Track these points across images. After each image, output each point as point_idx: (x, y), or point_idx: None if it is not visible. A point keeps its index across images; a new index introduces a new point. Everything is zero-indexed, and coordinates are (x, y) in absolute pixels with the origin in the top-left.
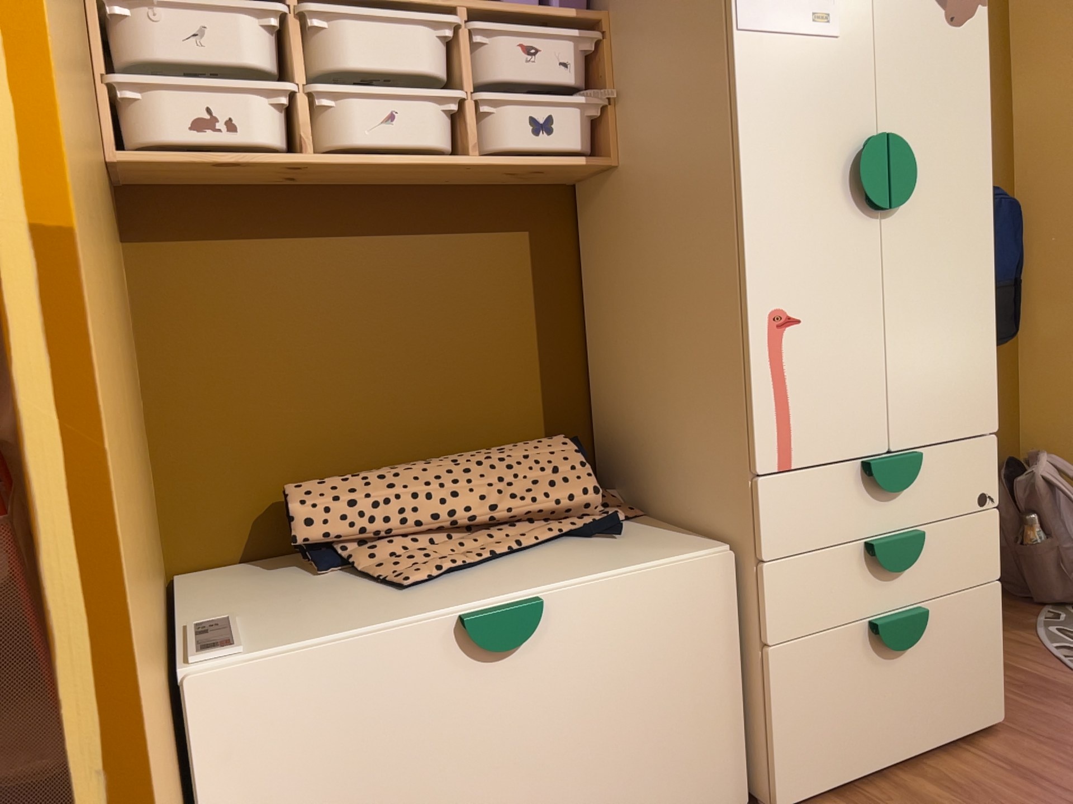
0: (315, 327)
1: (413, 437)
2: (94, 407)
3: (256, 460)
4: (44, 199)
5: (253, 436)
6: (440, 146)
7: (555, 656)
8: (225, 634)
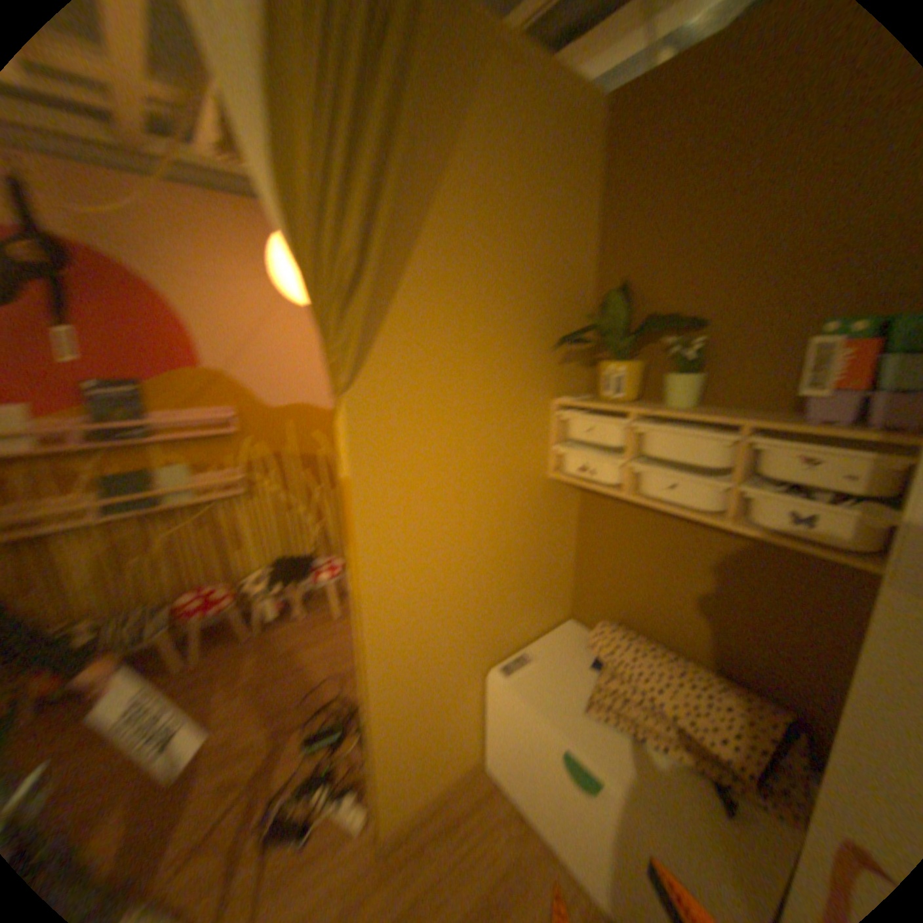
0: (648, 557)
1: (688, 639)
2: (377, 630)
3: (608, 598)
4: (358, 589)
5: (609, 587)
6: (707, 508)
7: (608, 818)
8: (519, 668)
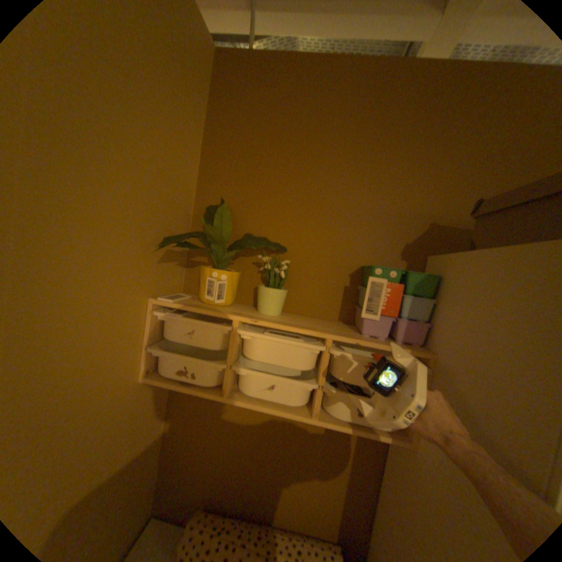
0: (235, 439)
1: (265, 505)
2: None
3: (195, 484)
4: None
5: (197, 474)
6: (298, 406)
7: None
8: None
